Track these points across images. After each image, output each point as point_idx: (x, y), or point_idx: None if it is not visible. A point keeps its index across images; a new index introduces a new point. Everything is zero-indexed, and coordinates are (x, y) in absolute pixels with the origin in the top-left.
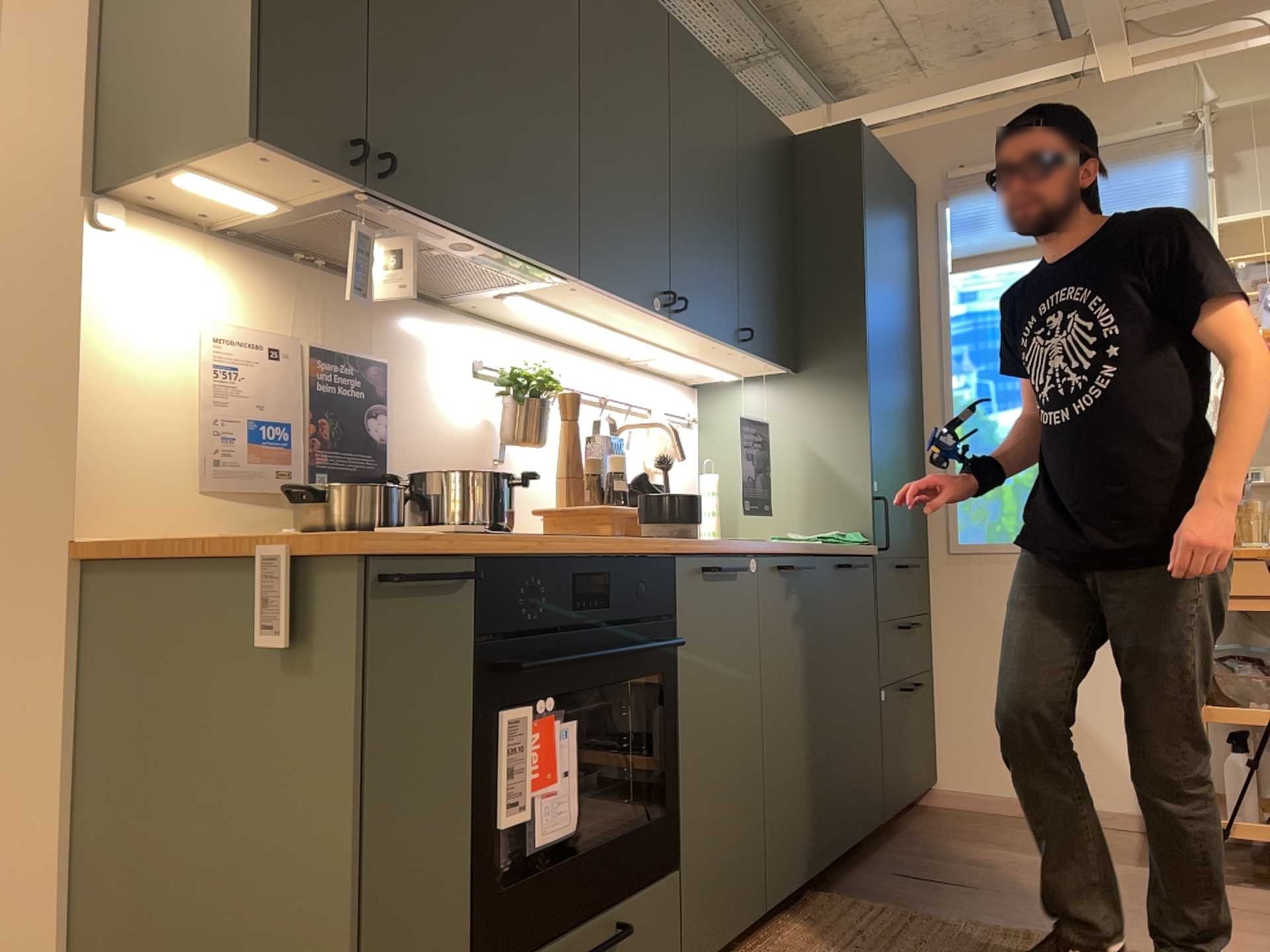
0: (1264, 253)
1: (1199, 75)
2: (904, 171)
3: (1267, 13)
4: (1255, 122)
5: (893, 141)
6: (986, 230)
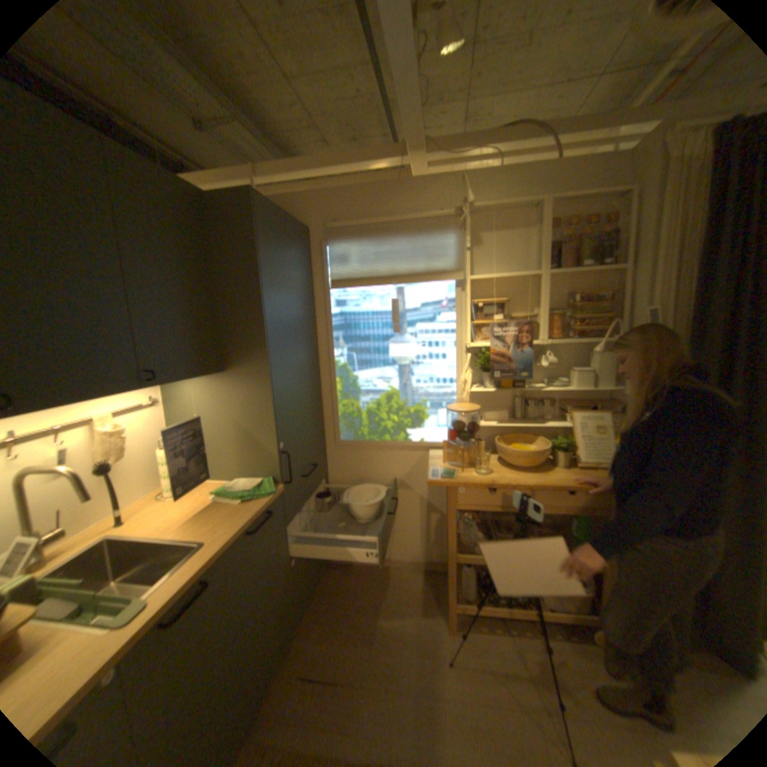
0: (490, 295)
1: (465, 180)
2: (302, 218)
3: (502, 146)
4: (491, 216)
5: (294, 196)
6: (349, 264)
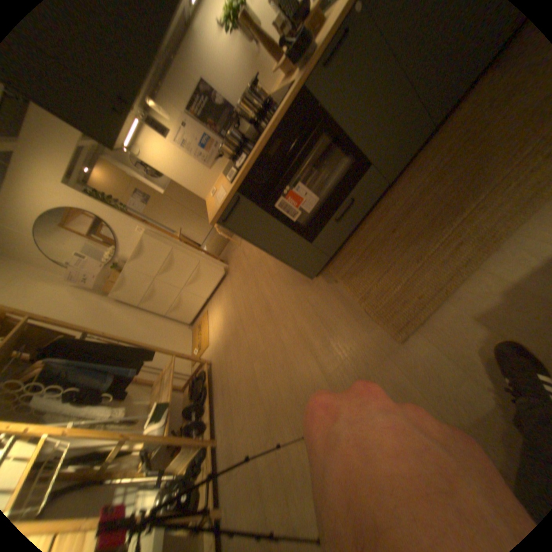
0: None
1: None
2: None
3: None
4: None
5: None
6: None
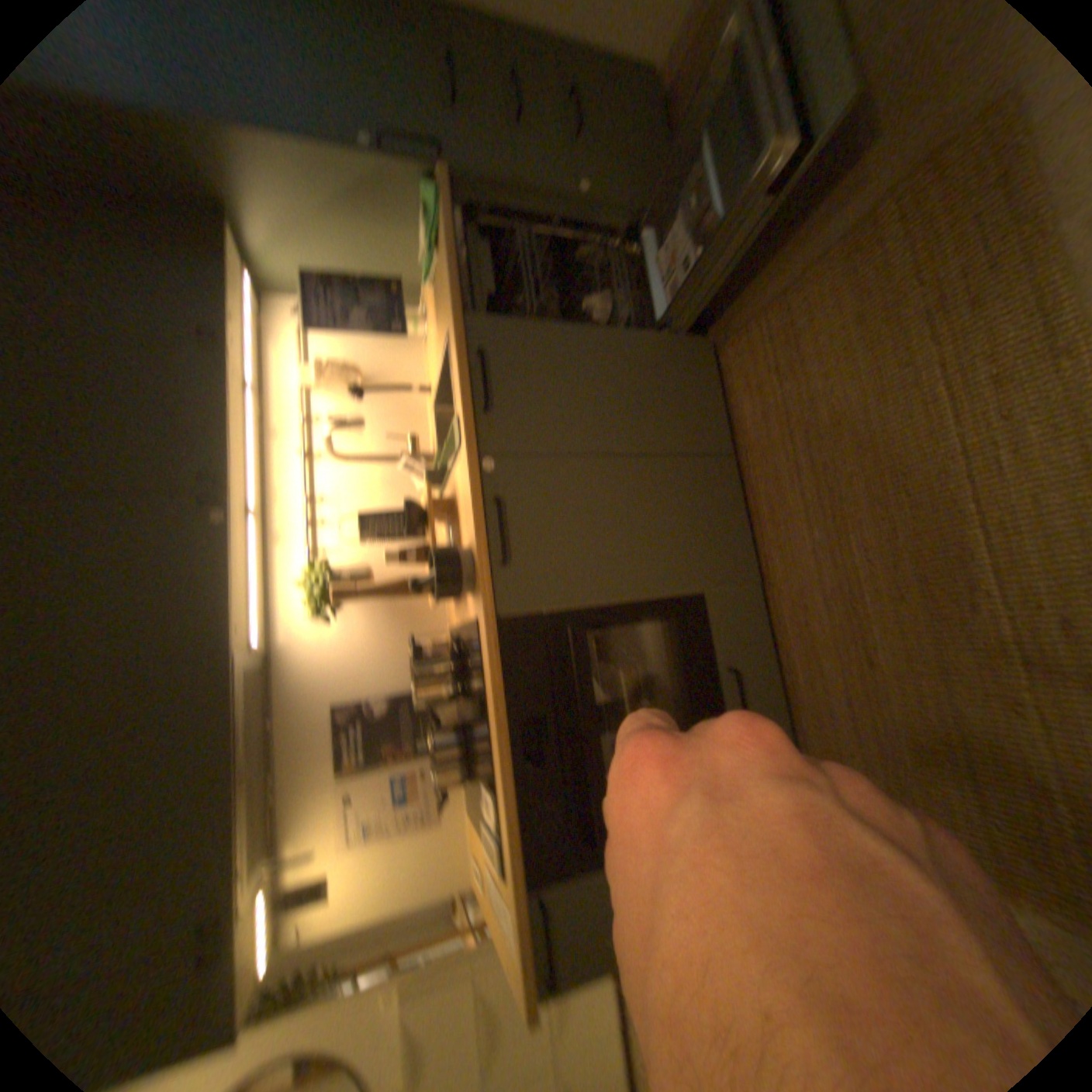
0: None
1: None
2: None
3: None
4: None
5: None
6: None
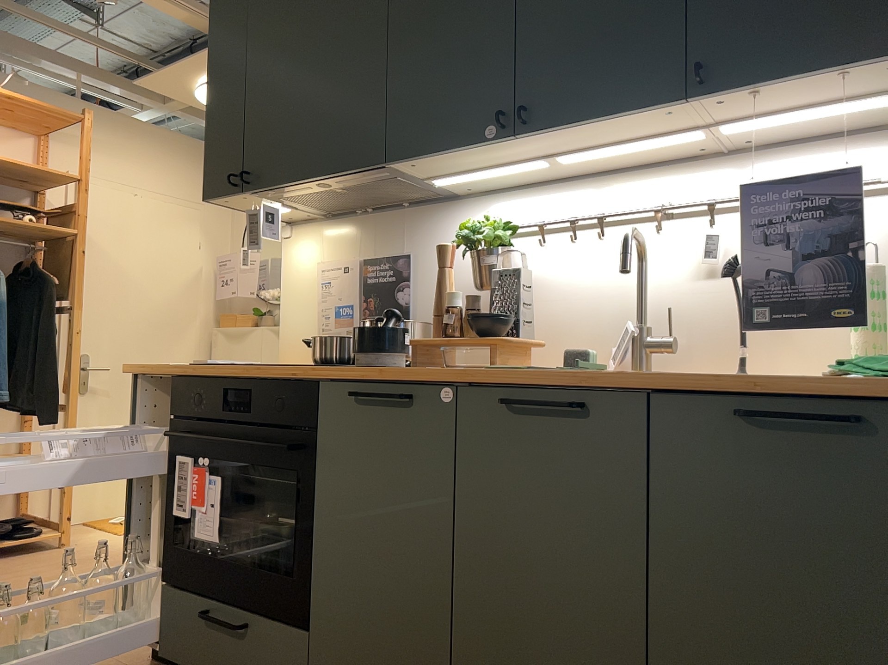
0: None
1: None
2: None
3: None
4: None
5: None
6: None
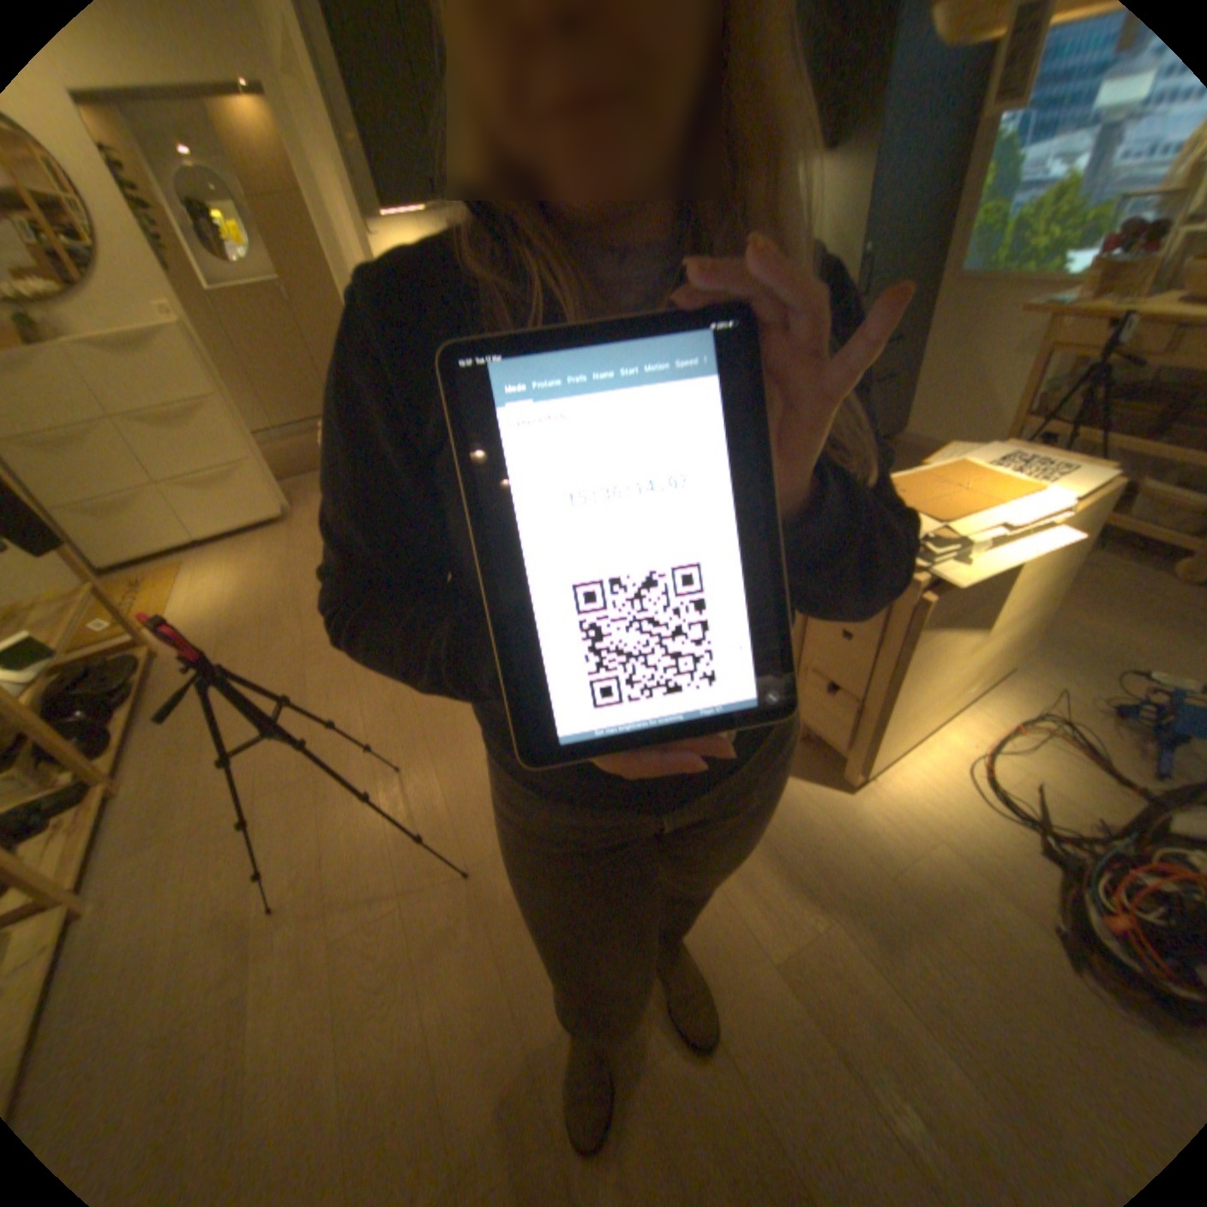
0: None
1: None
2: None
3: None
4: None
5: None
6: None
